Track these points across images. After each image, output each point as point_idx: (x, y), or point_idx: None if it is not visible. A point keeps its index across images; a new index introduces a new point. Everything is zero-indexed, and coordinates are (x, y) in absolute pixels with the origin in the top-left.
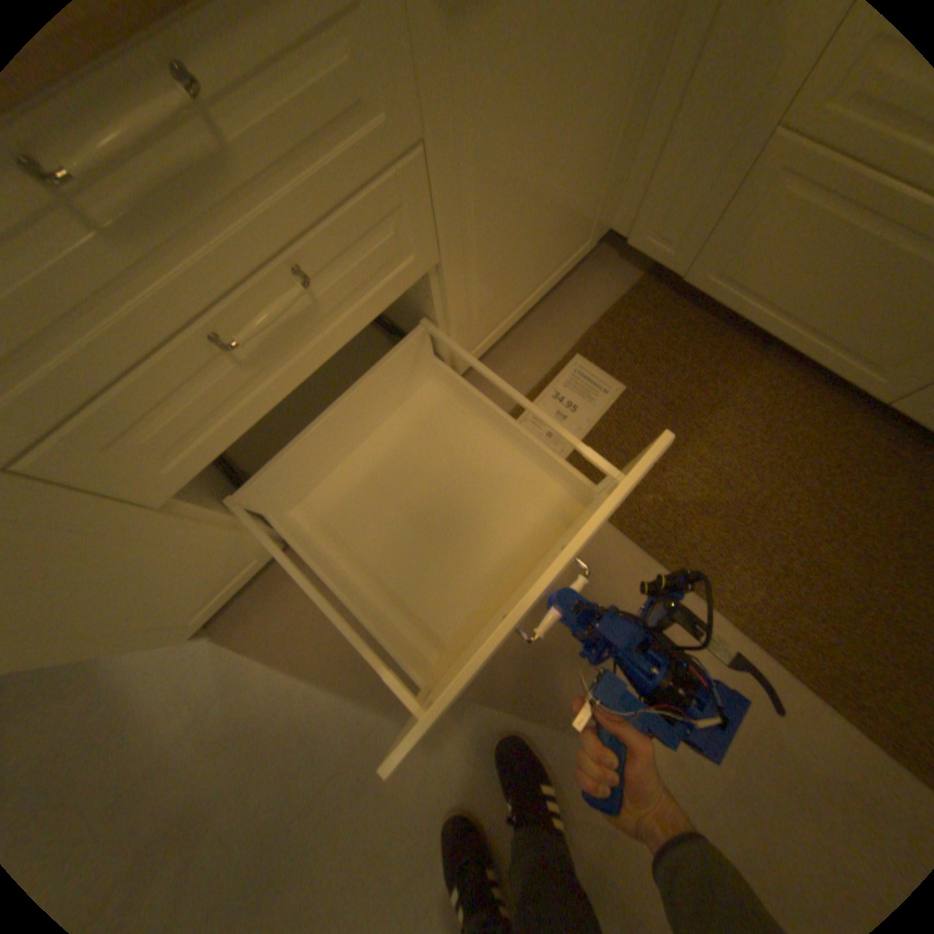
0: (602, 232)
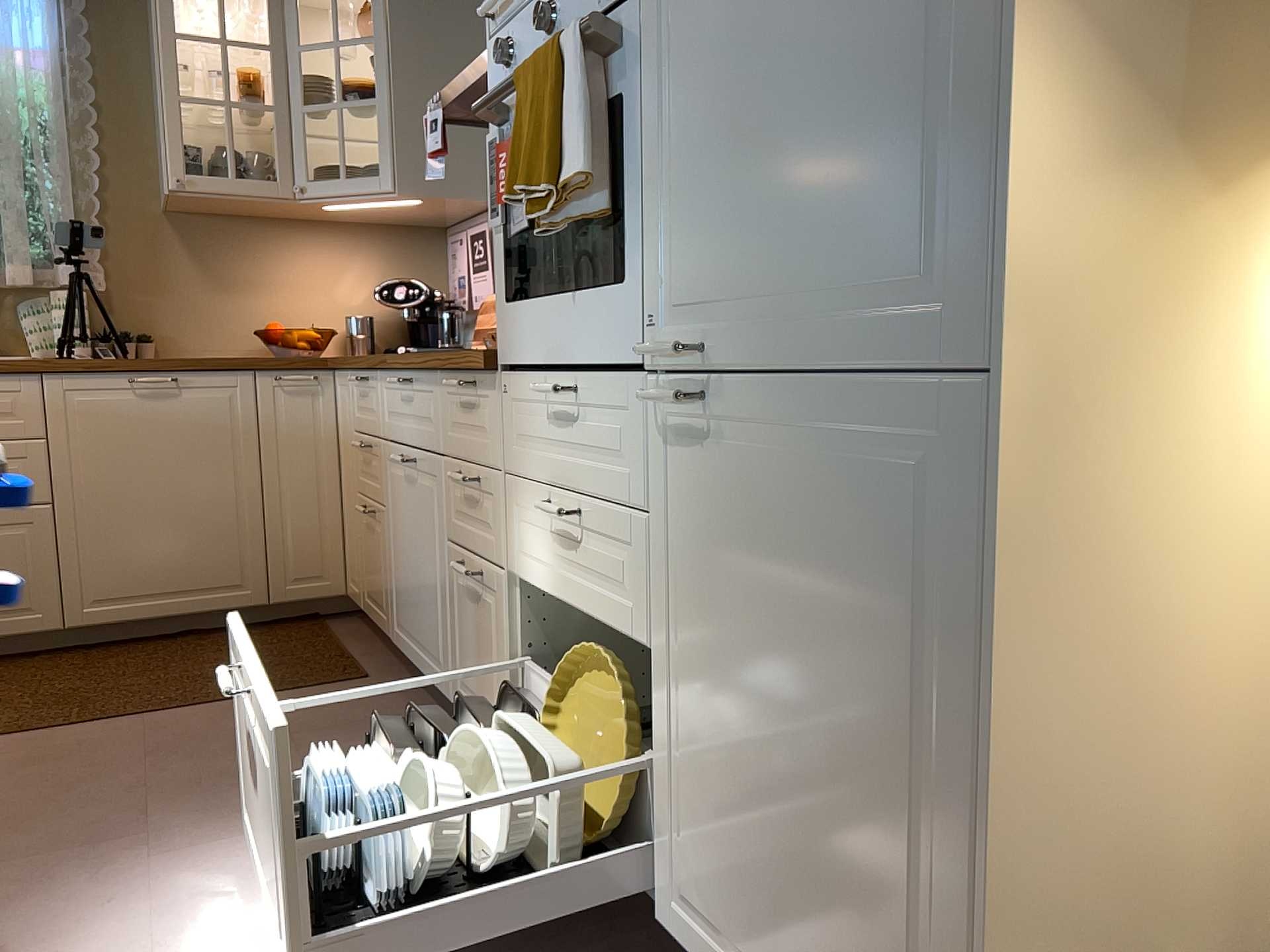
0: None
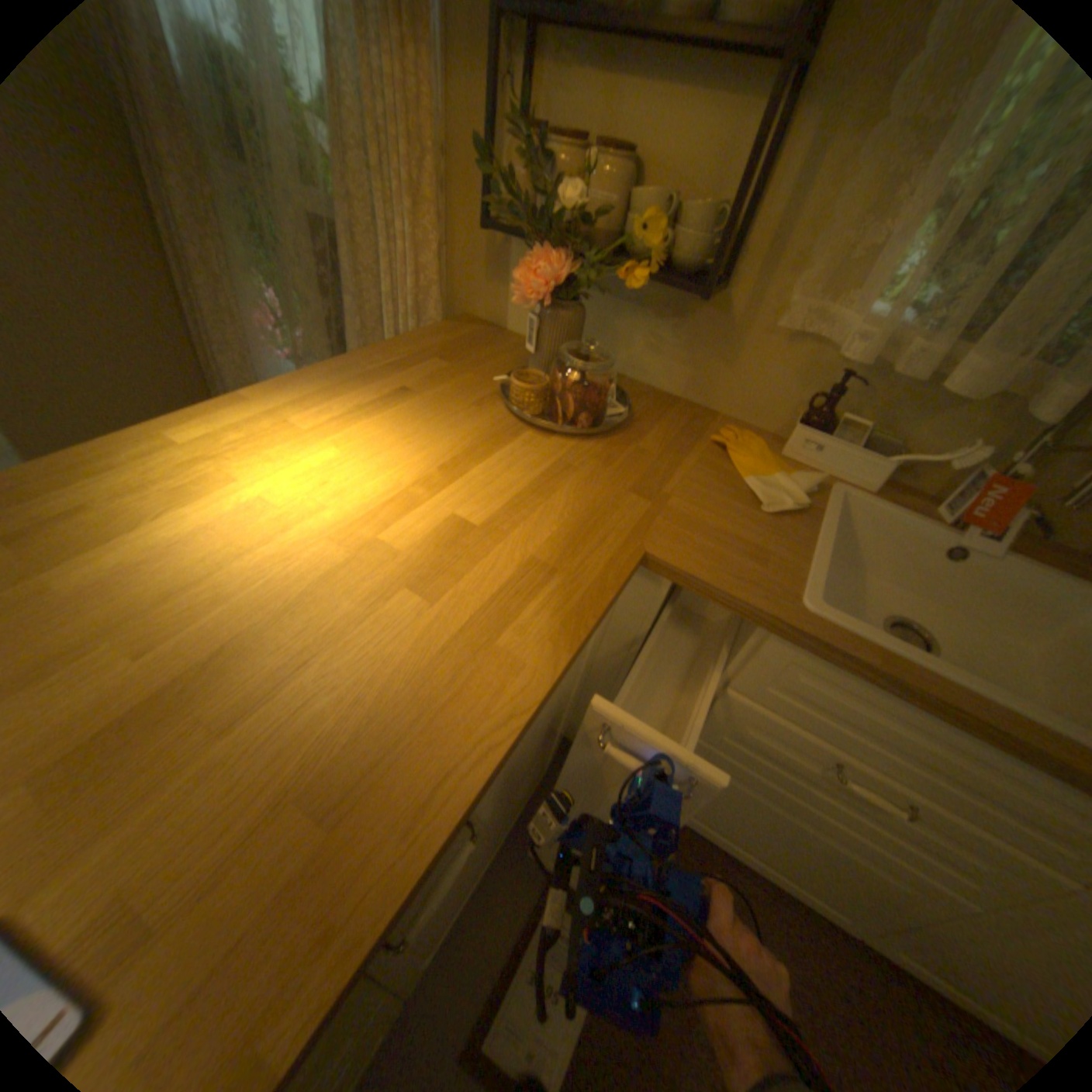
0: (558, 749)
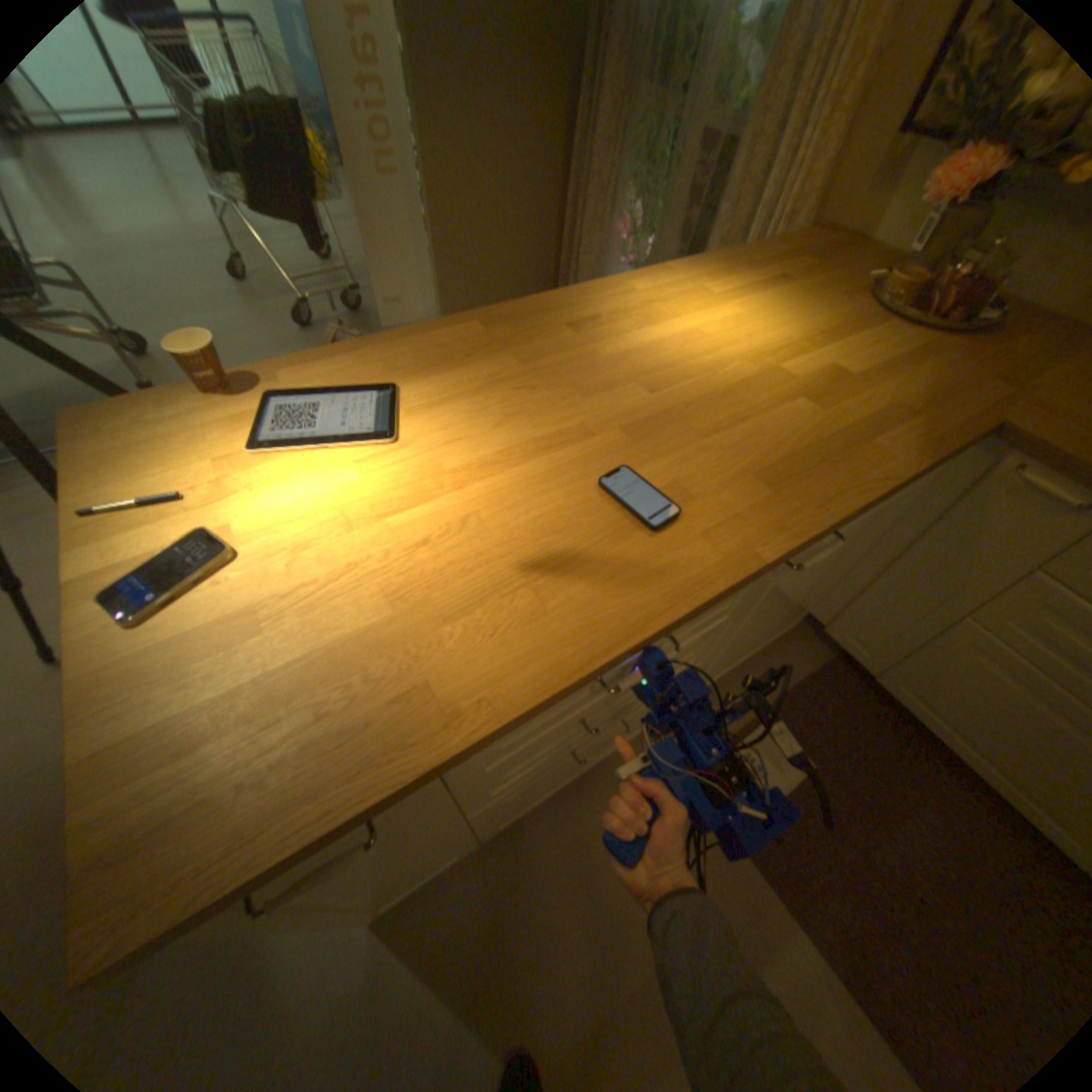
0: (805, 617)
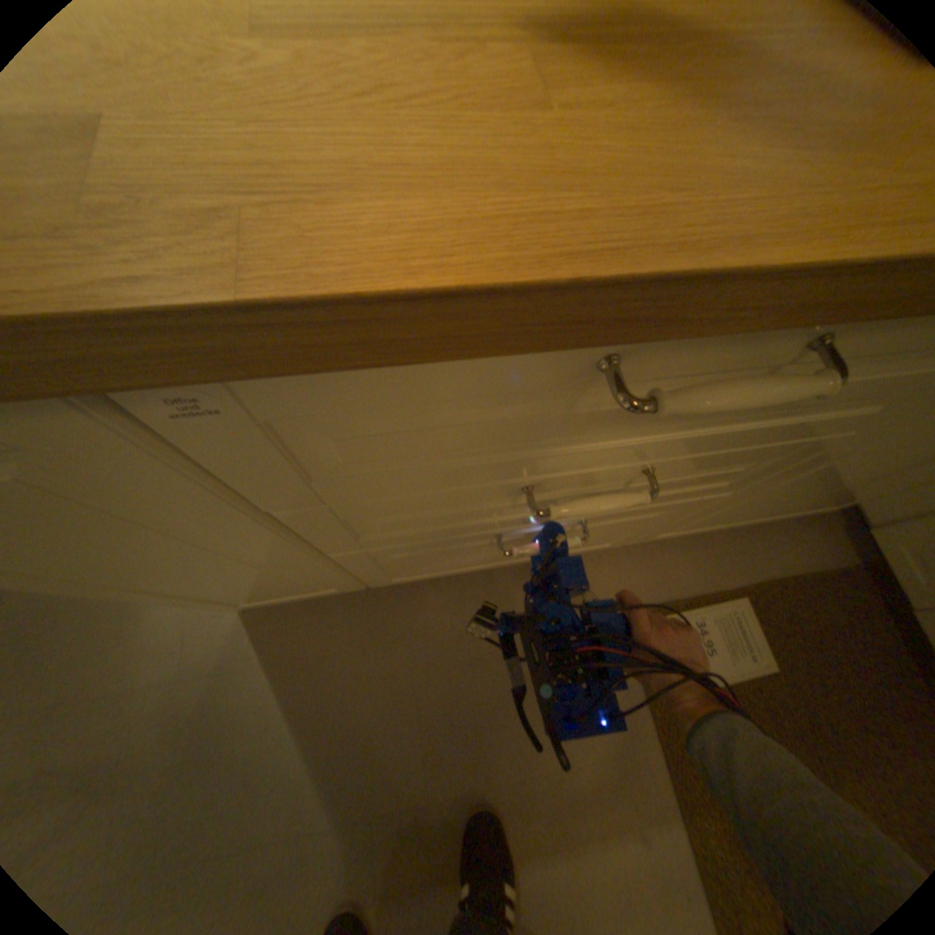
0: (856, 506)
